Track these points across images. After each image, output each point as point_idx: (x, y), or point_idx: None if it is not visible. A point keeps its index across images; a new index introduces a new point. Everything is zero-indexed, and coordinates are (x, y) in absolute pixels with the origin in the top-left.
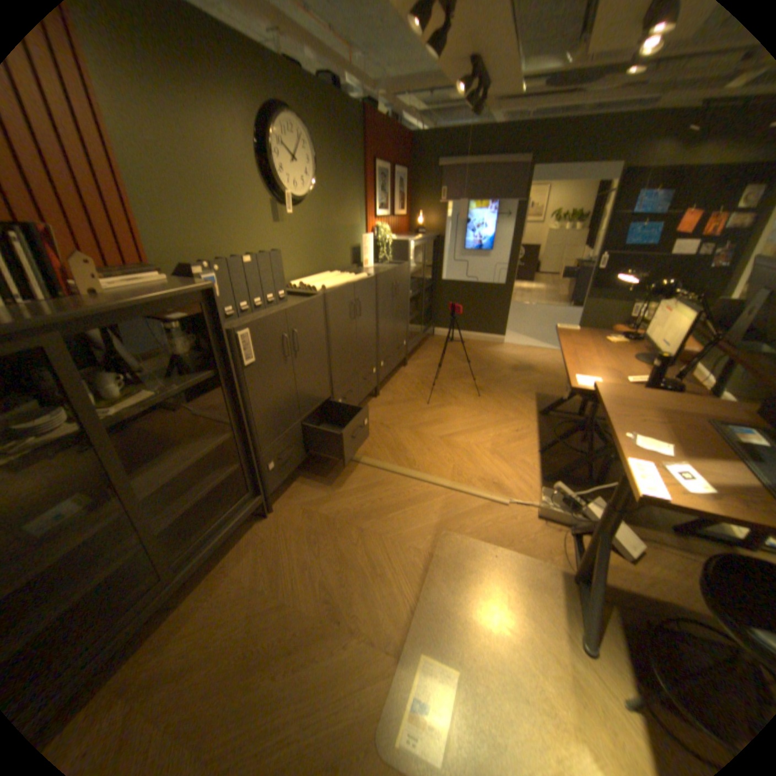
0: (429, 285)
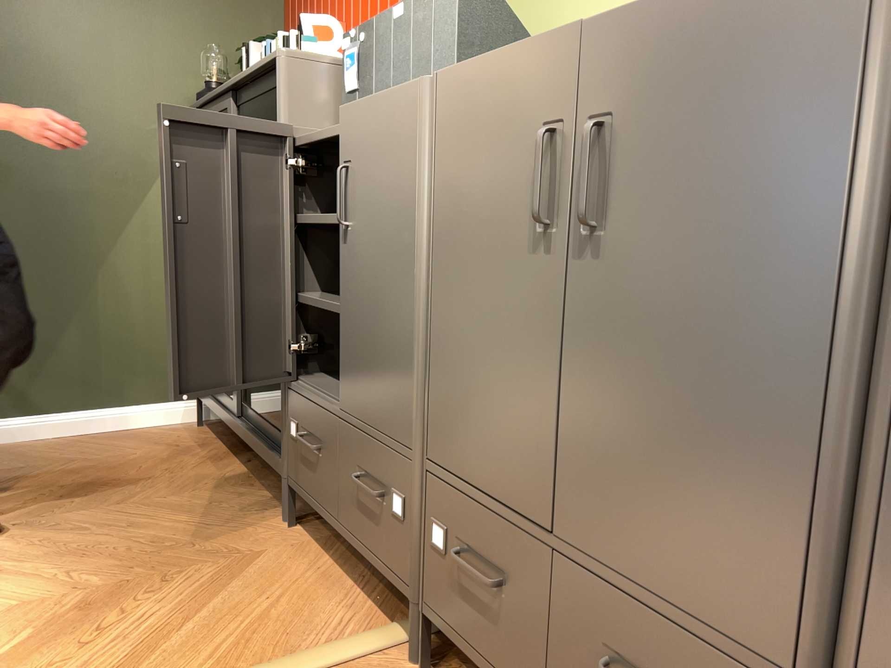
0: None
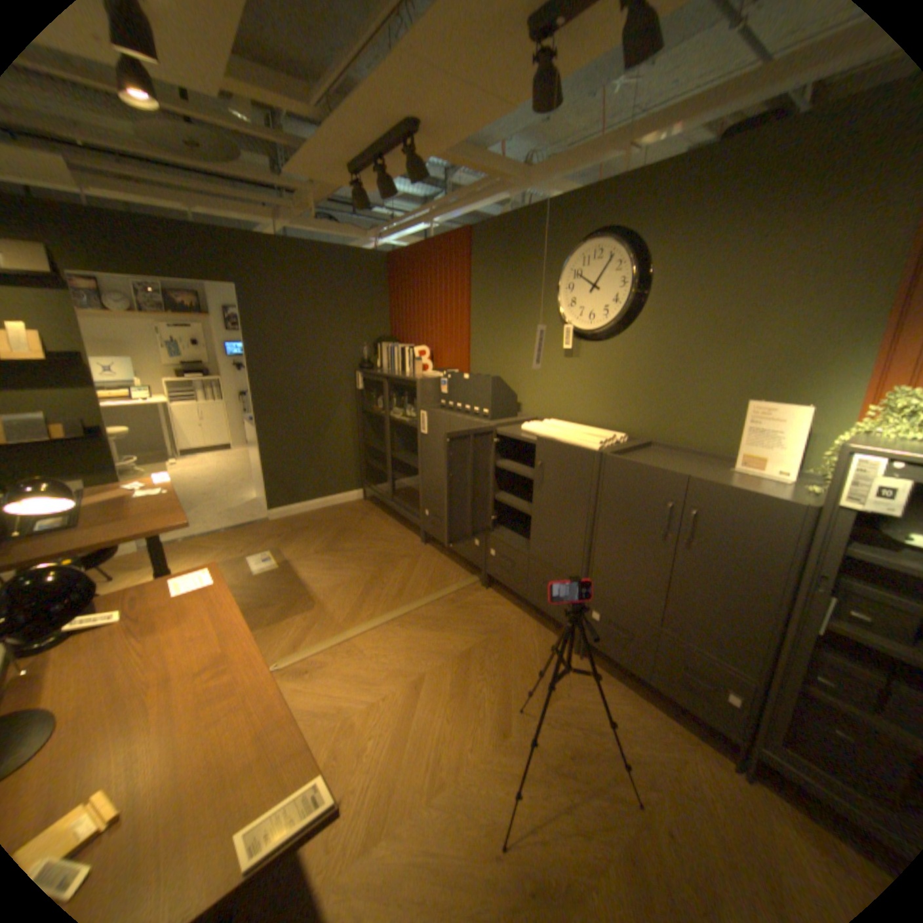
0: None
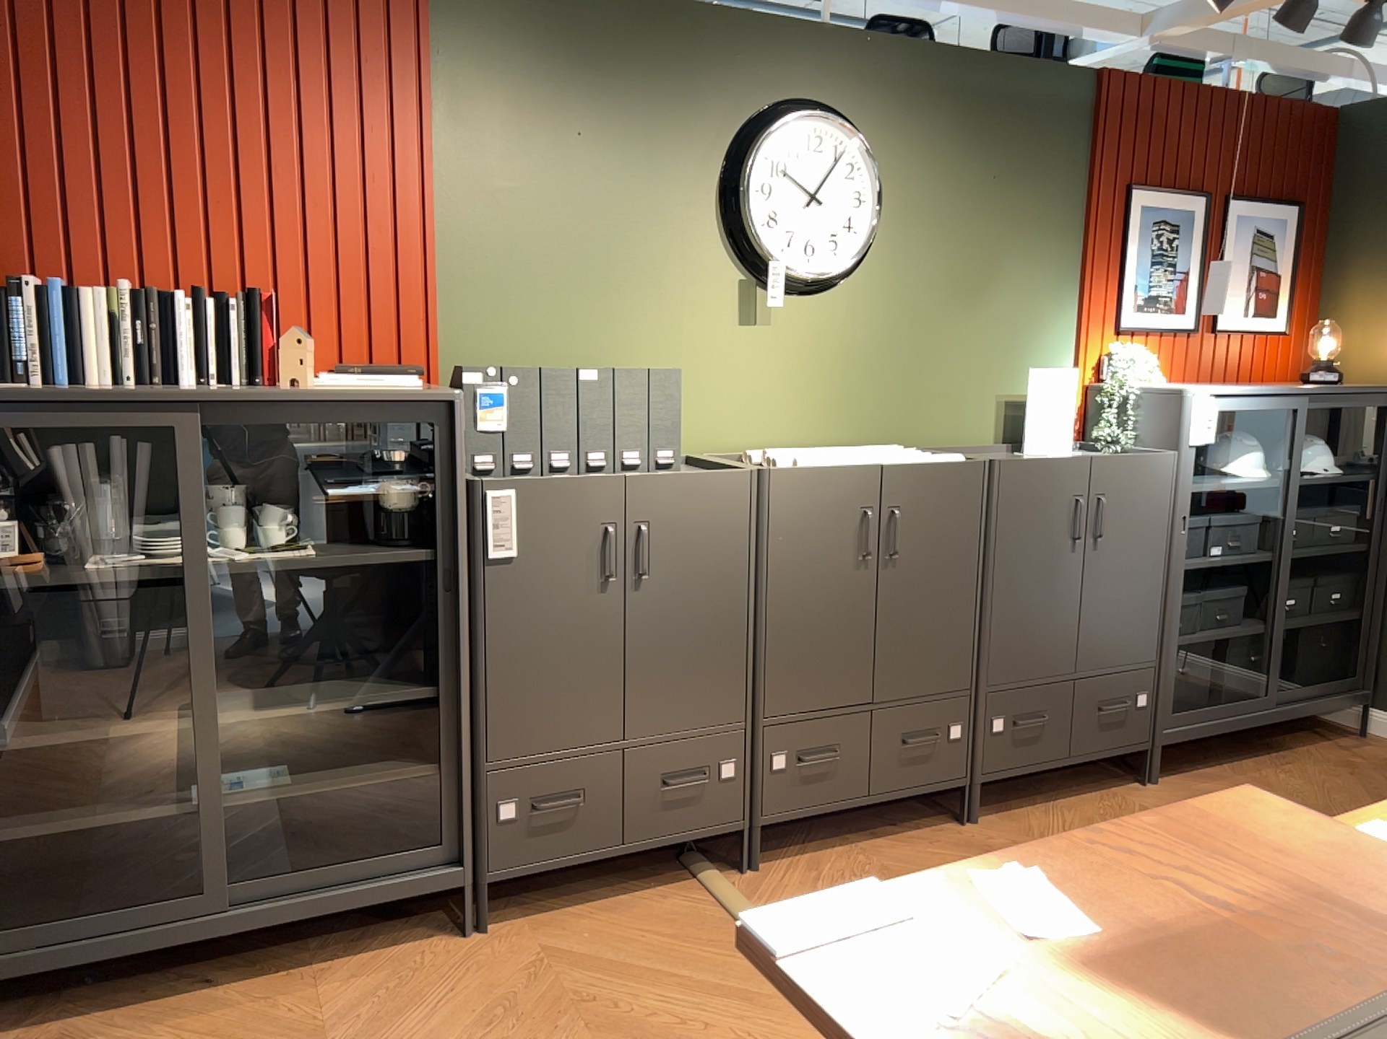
0: (1339, 550)
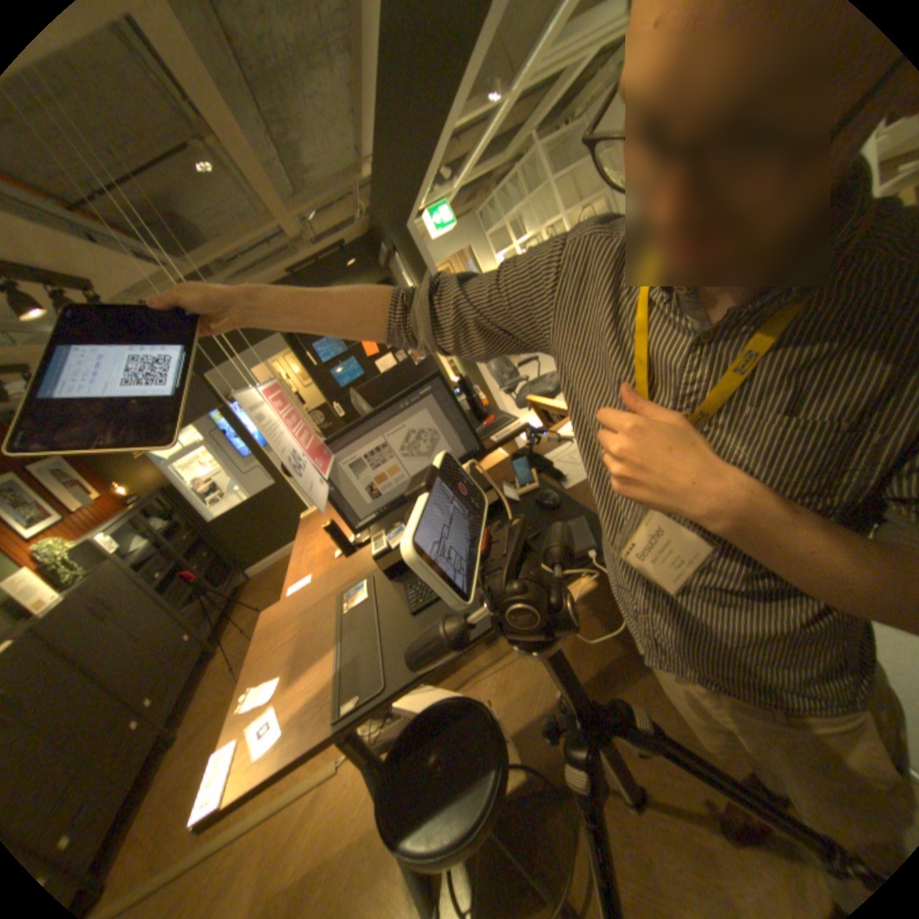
0: (192, 542)
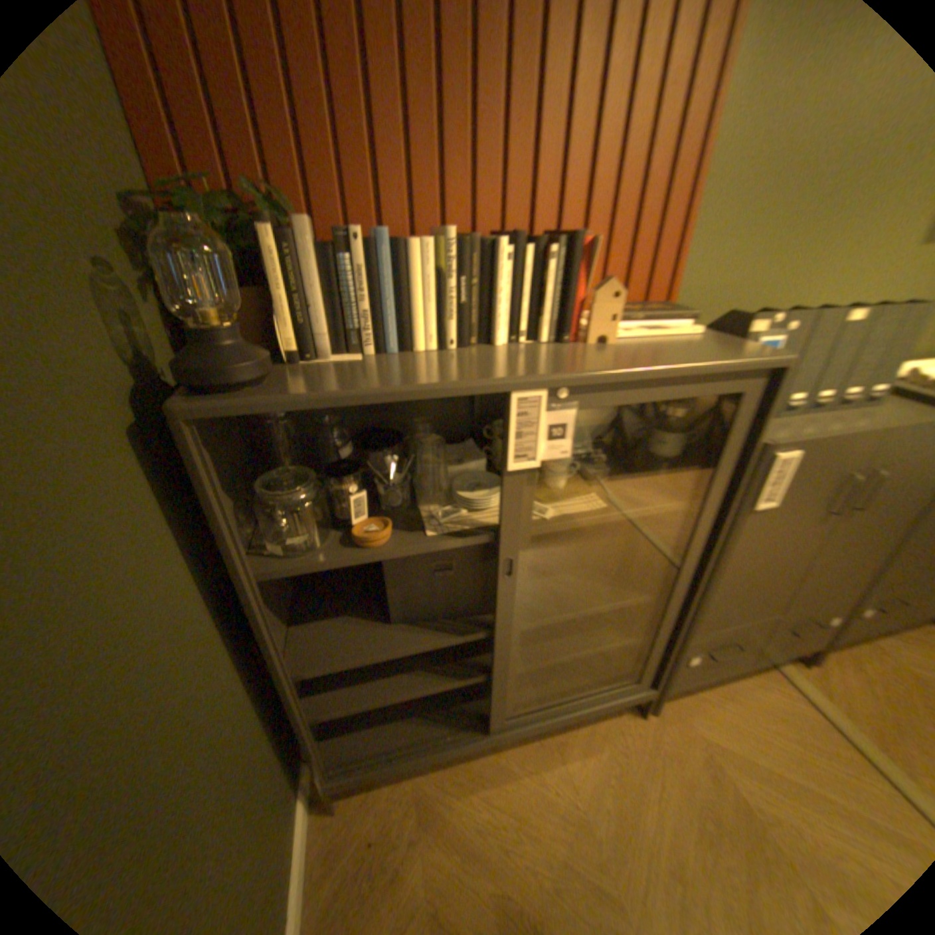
0: None
